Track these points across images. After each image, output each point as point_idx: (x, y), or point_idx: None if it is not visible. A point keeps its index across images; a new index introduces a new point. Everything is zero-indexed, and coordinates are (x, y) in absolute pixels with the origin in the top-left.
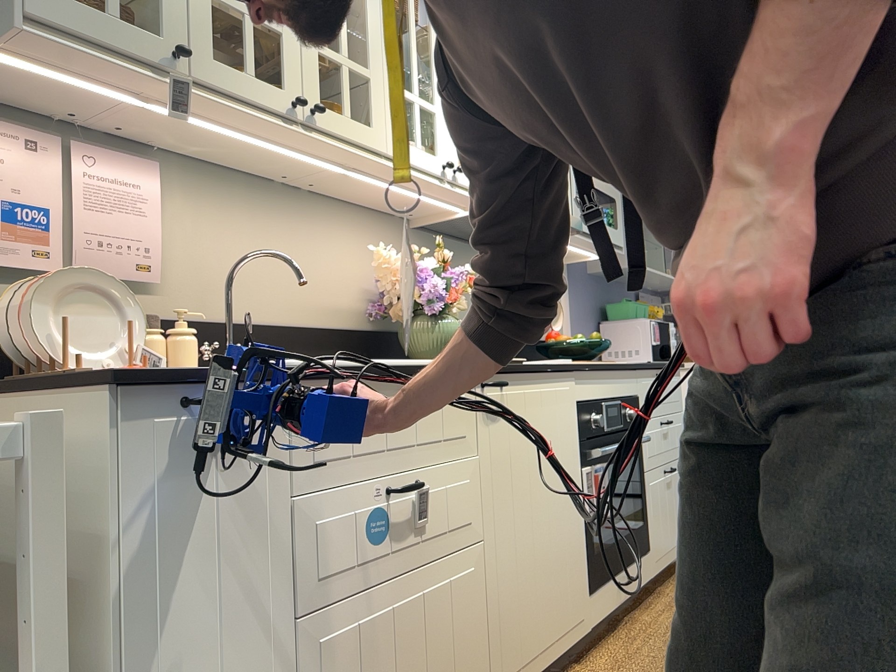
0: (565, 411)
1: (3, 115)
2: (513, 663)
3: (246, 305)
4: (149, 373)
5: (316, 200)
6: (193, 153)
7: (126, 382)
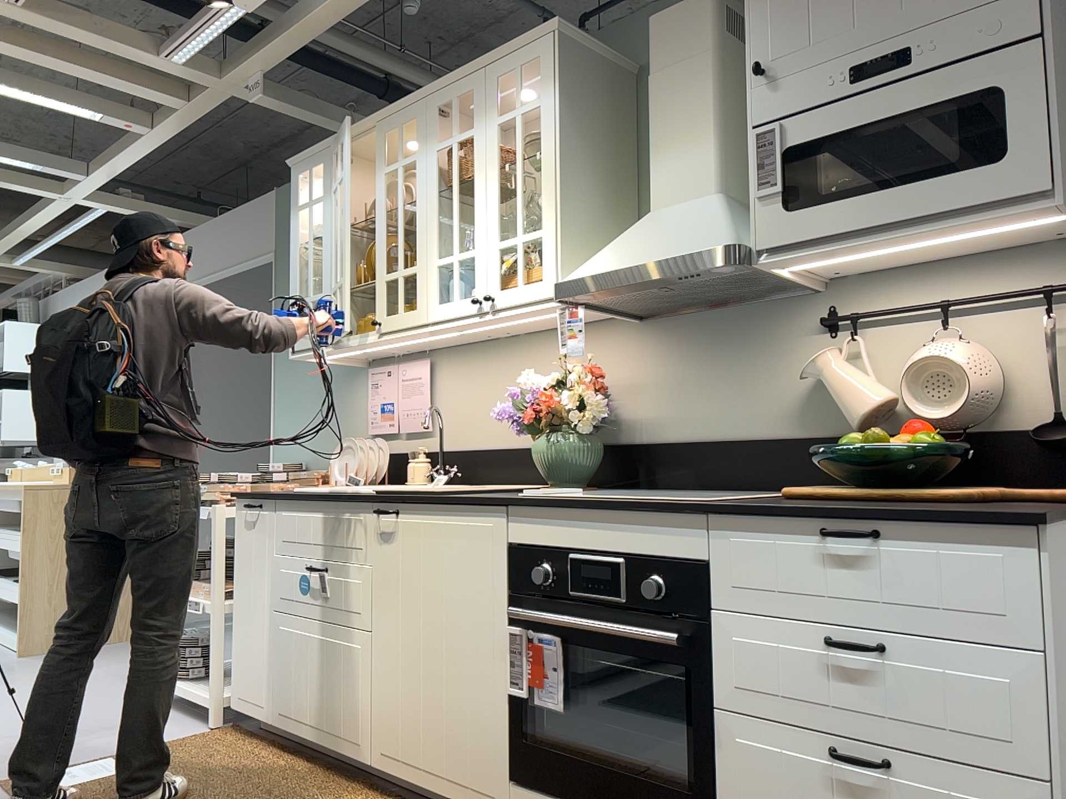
0: (478, 551)
1: (385, 361)
2: (390, 748)
3: (478, 436)
4: (239, 494)
5: (530, 338)
6: (443, 344)
7: (235, 497)
